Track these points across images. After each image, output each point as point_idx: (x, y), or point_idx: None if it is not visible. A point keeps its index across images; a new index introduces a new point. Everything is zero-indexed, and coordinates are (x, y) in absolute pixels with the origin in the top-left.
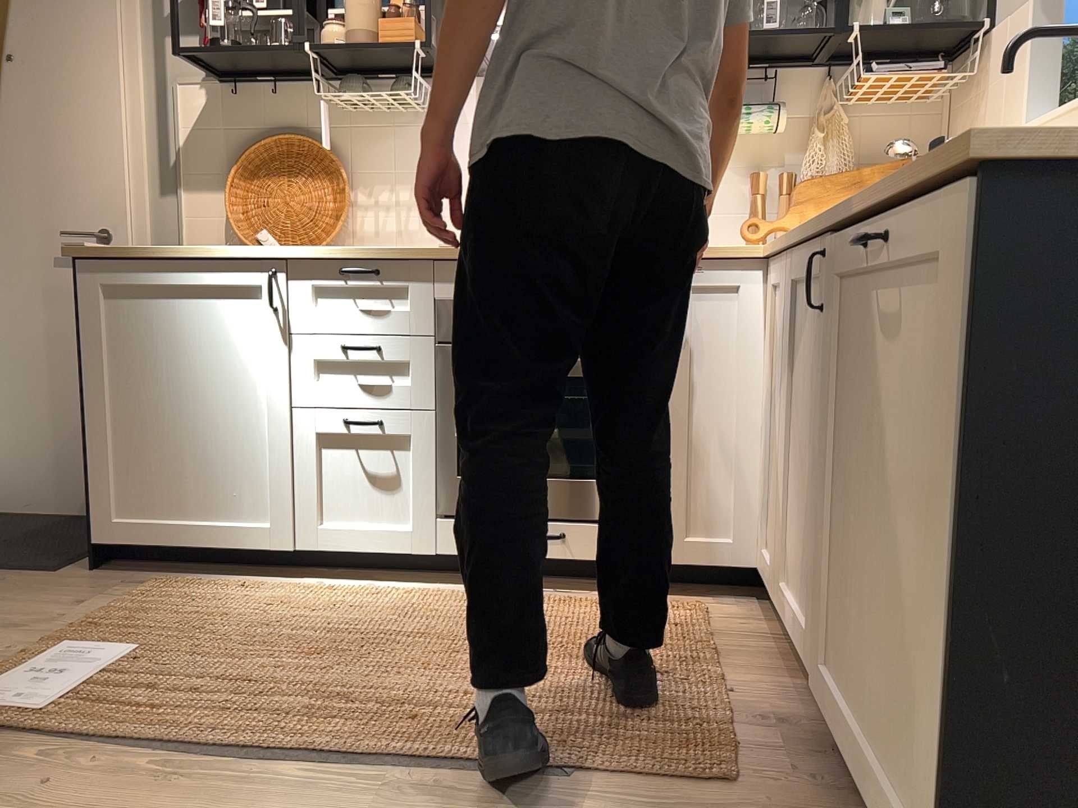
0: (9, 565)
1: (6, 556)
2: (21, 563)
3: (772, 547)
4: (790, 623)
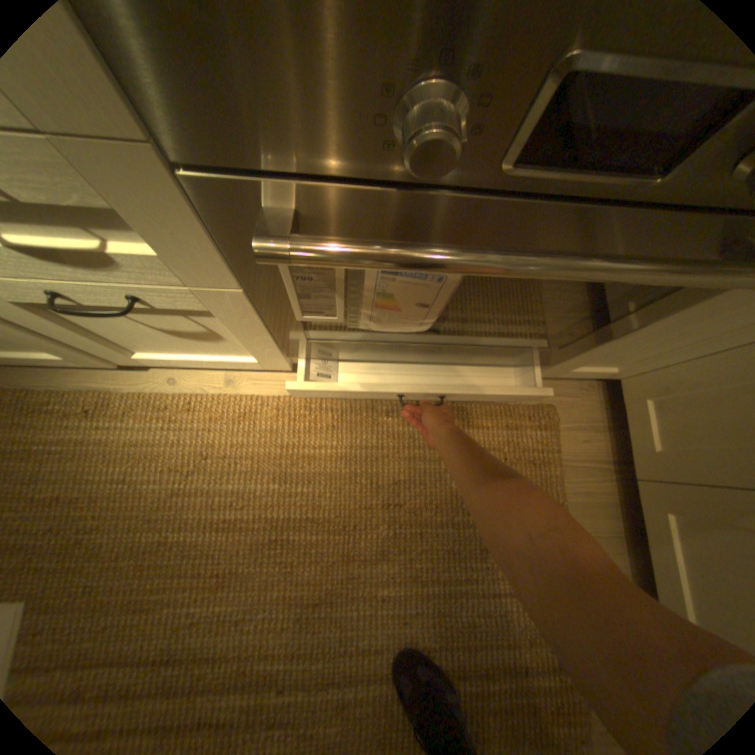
0: None
1: None
2: None
3: (666, 418)
4: (652, 542)
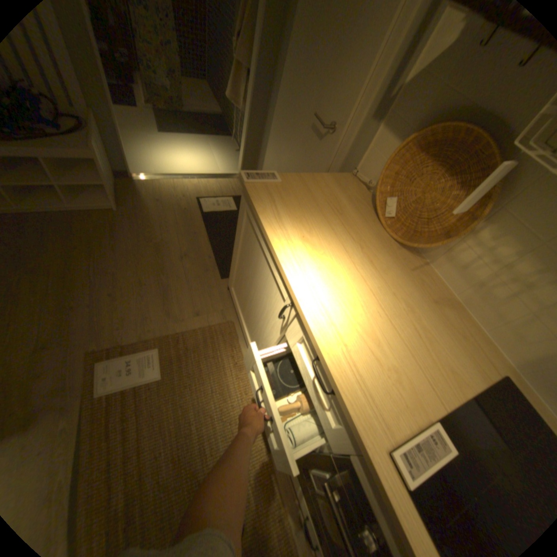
0: (221, 260)
1: (228, 251)
2: (225, 261)
3: None
4: None
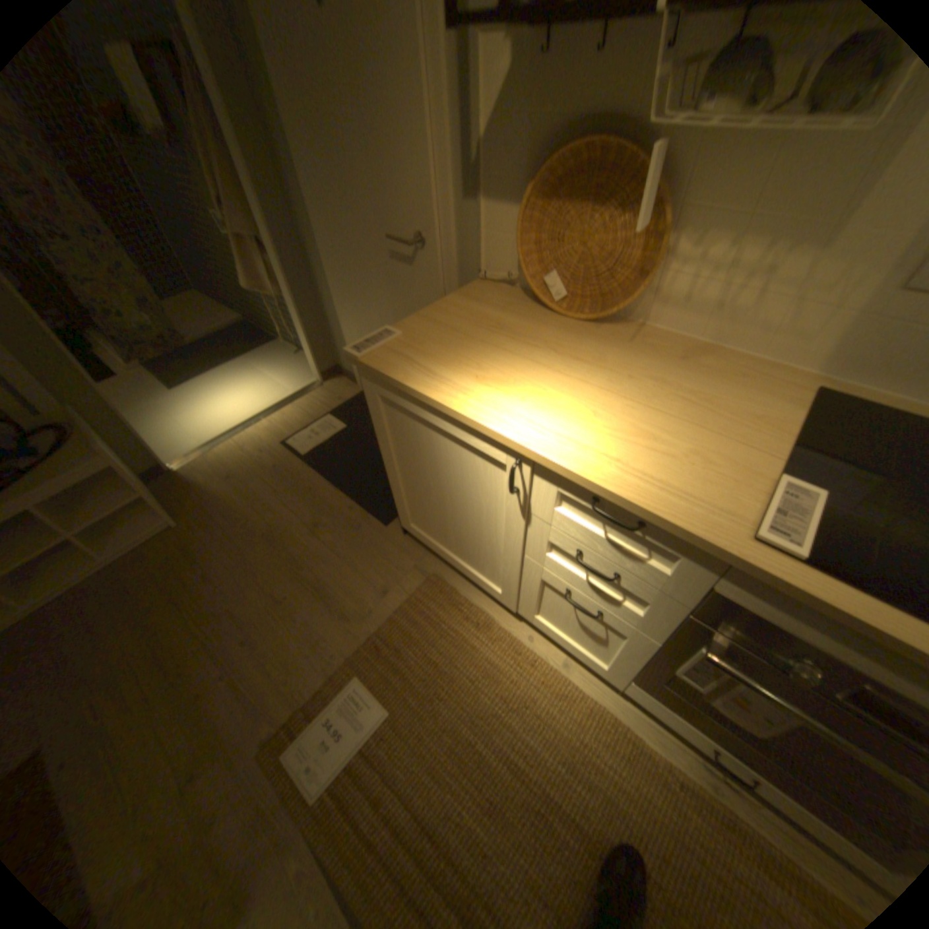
0: (367, 502)
1: (370, 484)
2: (374, 500)
3: None
4: None
